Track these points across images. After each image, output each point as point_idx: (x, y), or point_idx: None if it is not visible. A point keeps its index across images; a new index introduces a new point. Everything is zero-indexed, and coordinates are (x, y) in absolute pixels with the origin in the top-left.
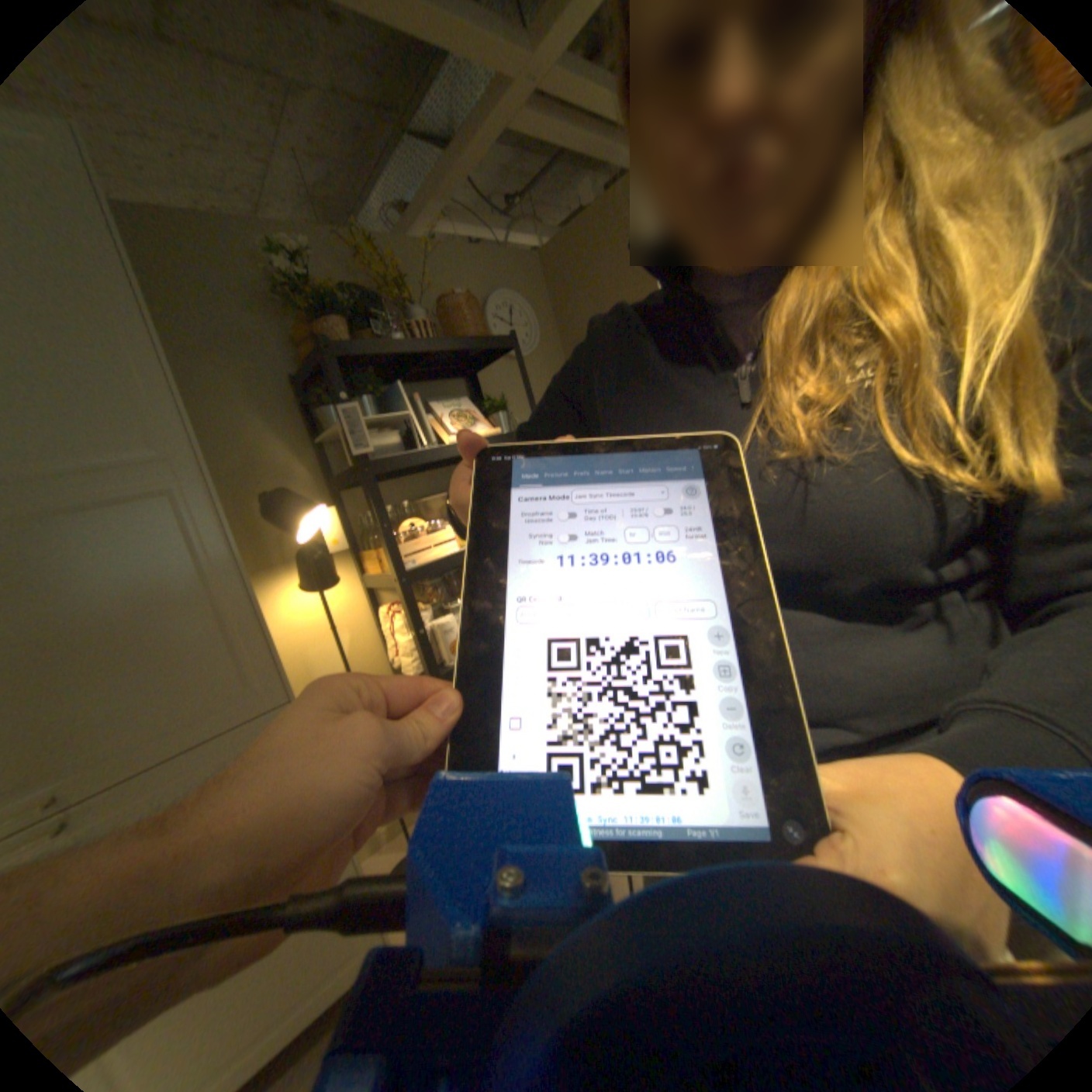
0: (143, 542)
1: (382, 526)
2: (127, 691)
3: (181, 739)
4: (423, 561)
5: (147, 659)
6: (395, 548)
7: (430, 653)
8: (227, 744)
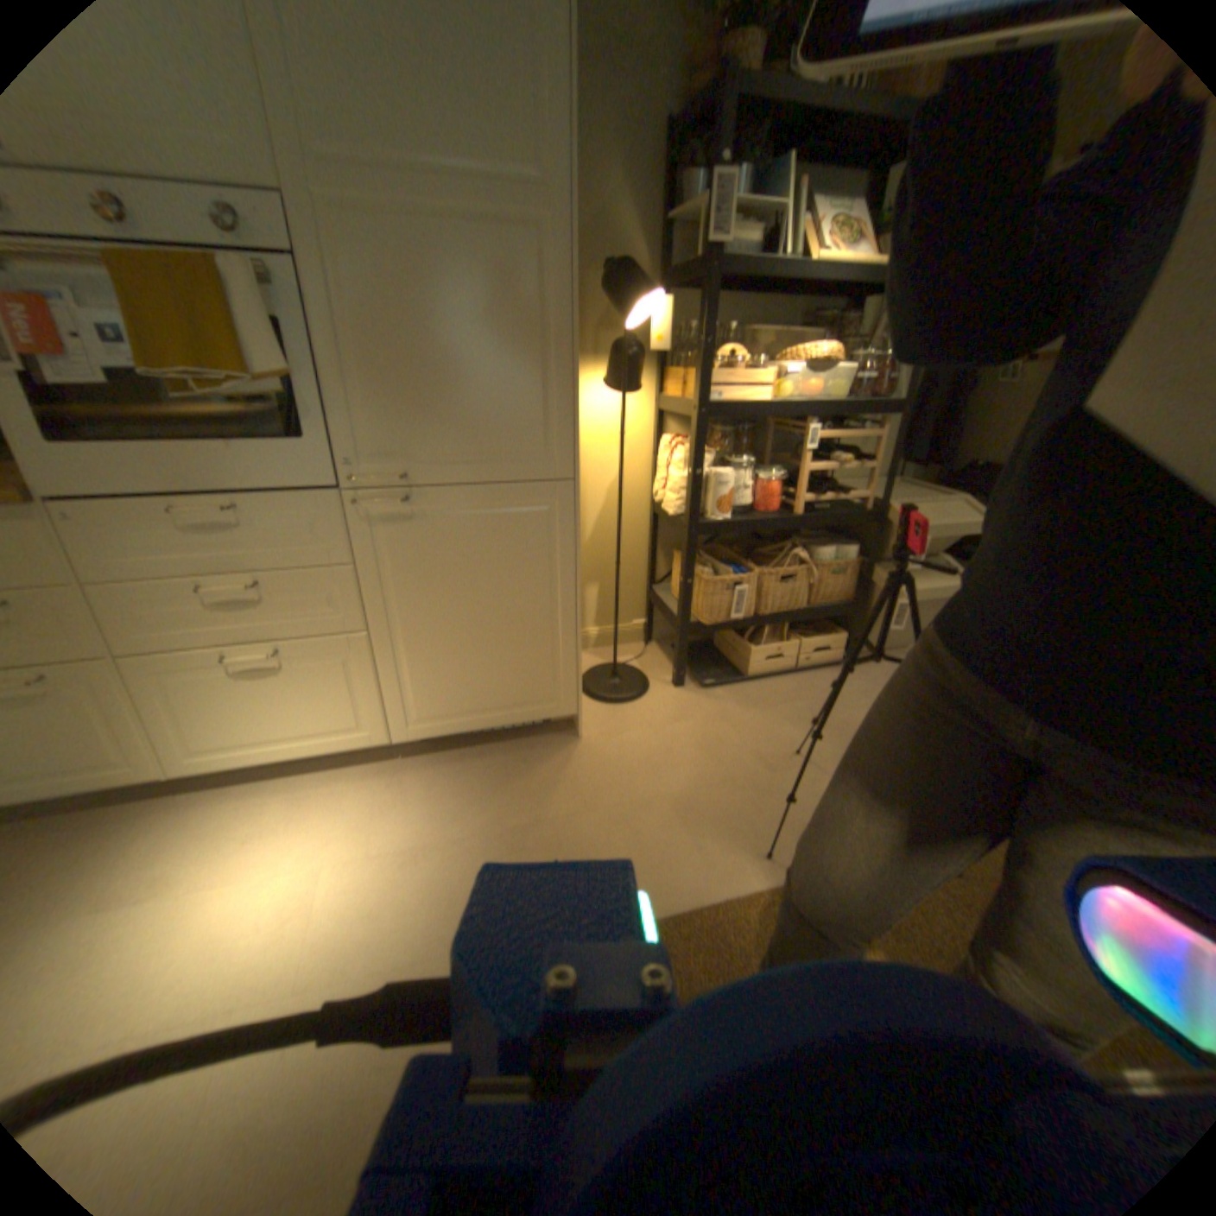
0: (508, 273)
1: (704, 341)
2: (465, 412)
3: (491, 472)
4: (729, 398)
5: (485, 390)
6: (709, 372)
7: (698, 497)
8: (520, 492)
